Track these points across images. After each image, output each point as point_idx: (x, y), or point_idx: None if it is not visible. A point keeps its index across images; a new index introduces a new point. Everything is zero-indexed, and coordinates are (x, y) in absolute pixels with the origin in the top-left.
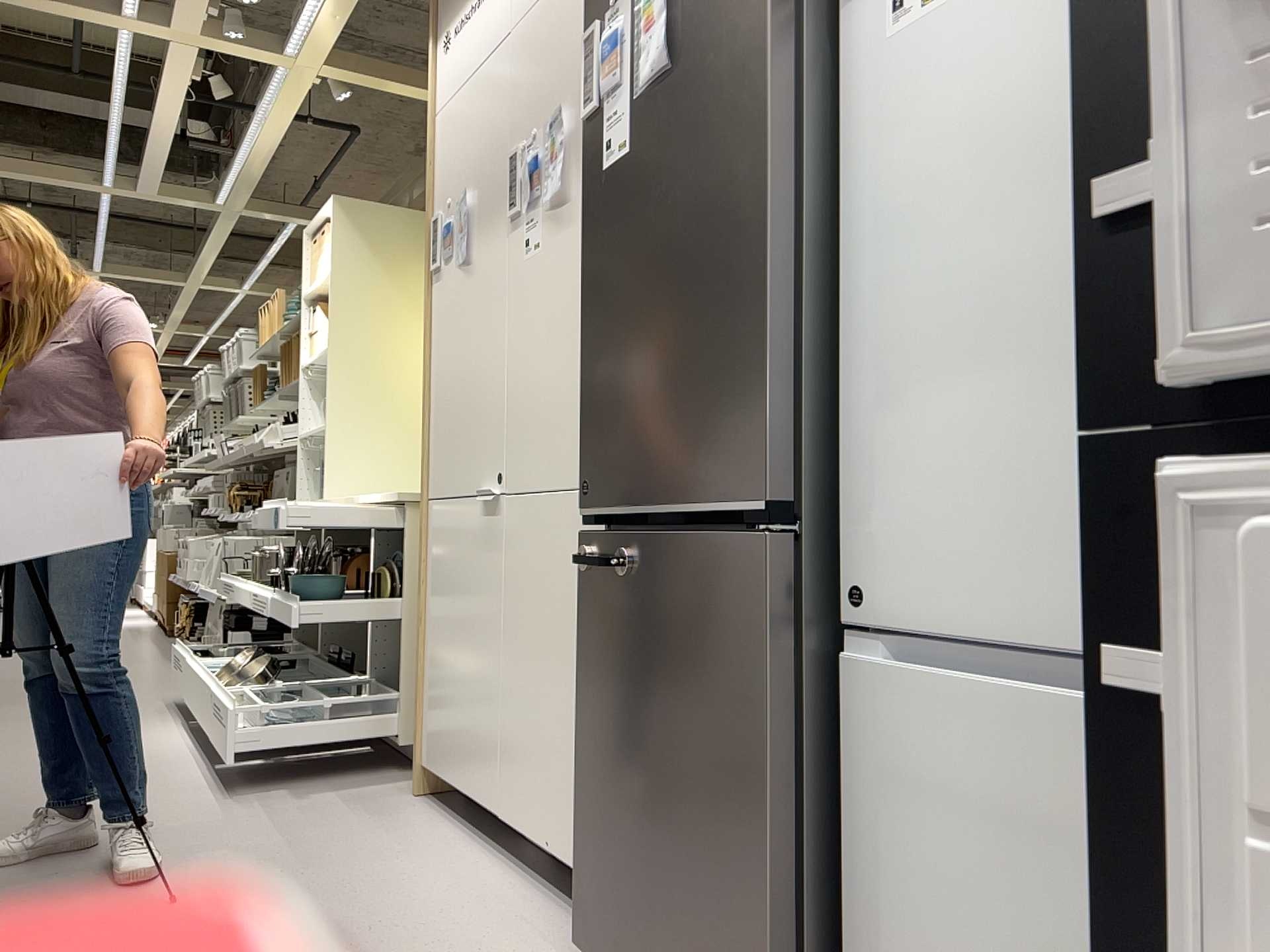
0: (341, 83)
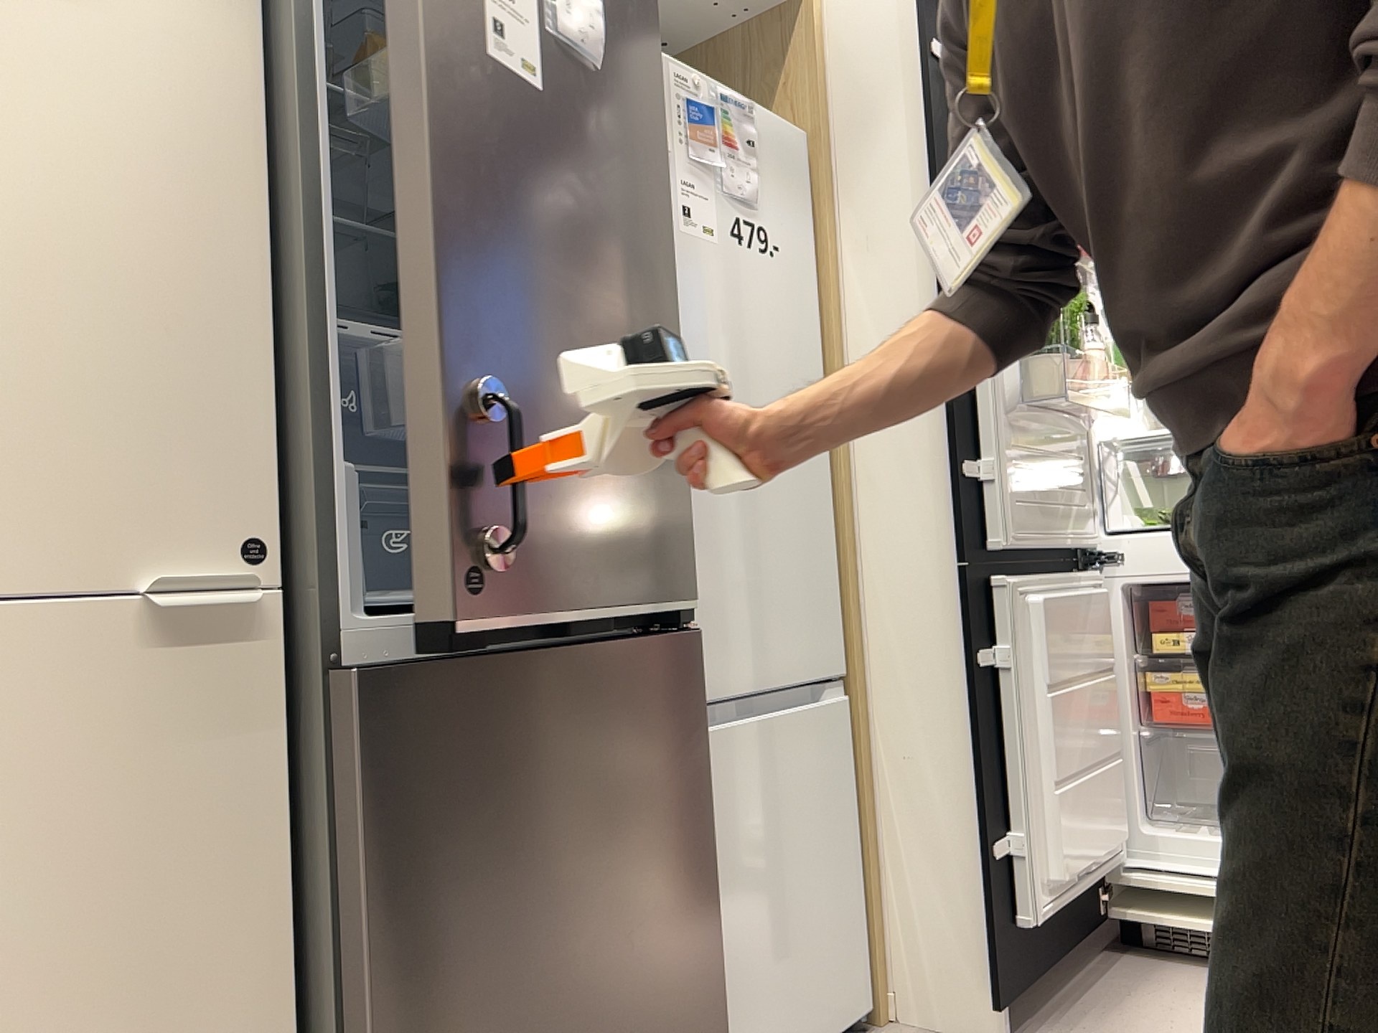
0: None
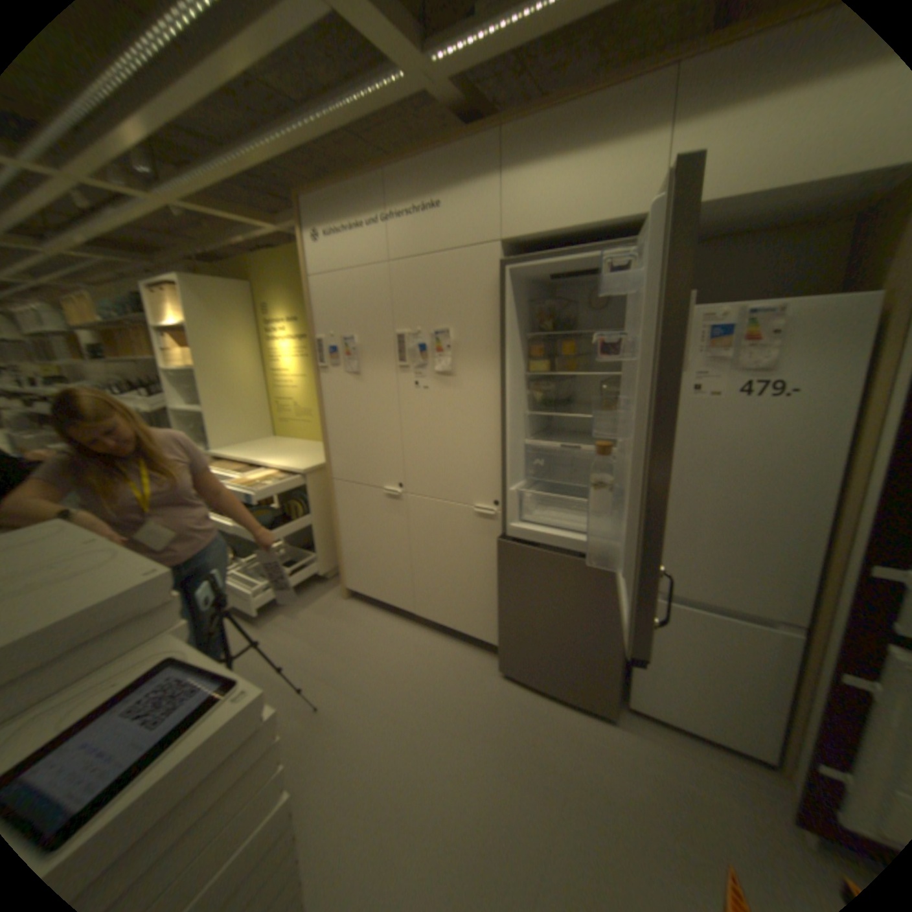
0: (173, 201)
